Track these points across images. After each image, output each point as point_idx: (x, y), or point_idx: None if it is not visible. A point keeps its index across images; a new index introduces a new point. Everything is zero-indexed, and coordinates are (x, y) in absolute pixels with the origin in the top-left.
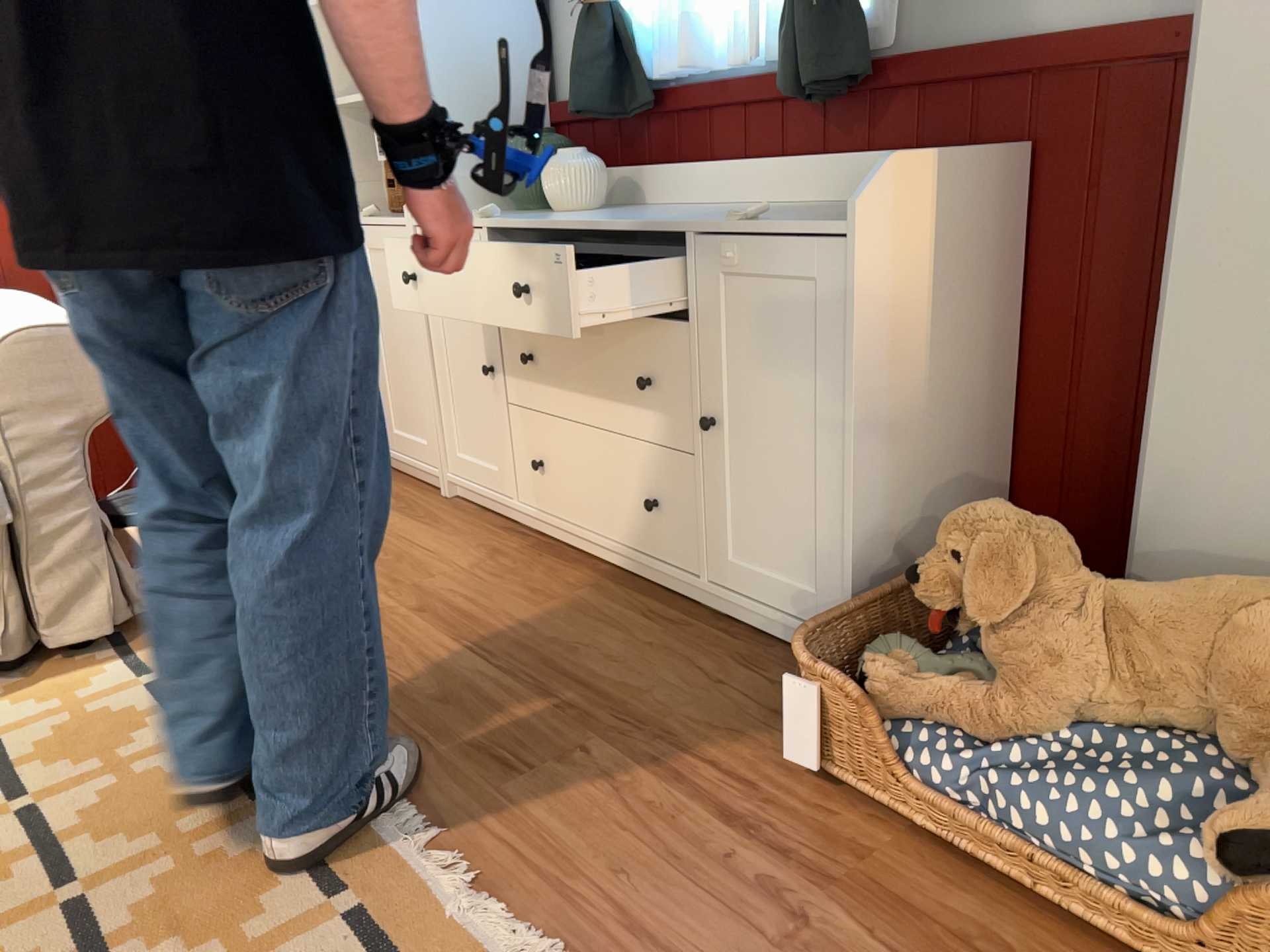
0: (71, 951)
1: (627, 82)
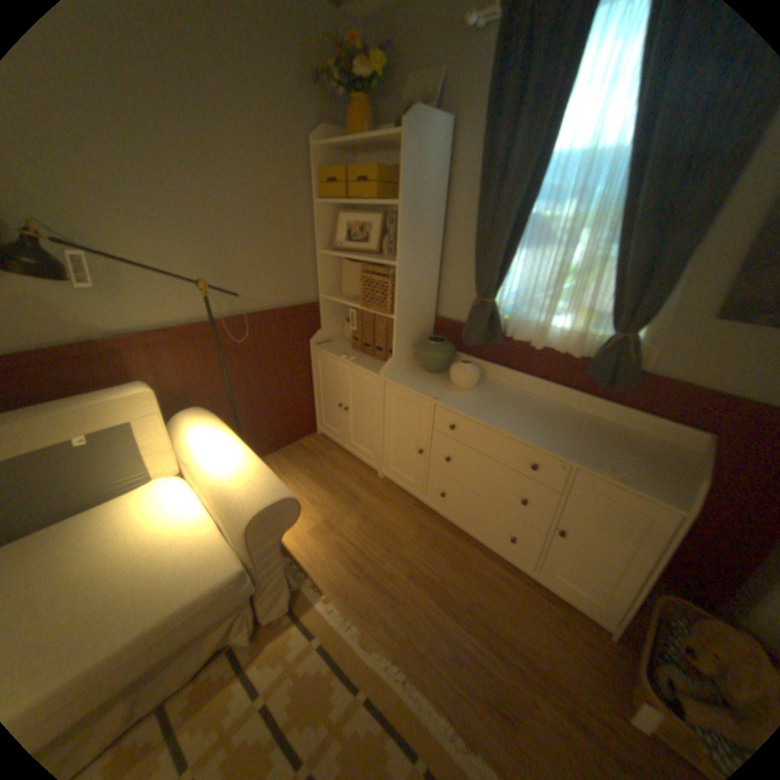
0: None
1: (490, 329)
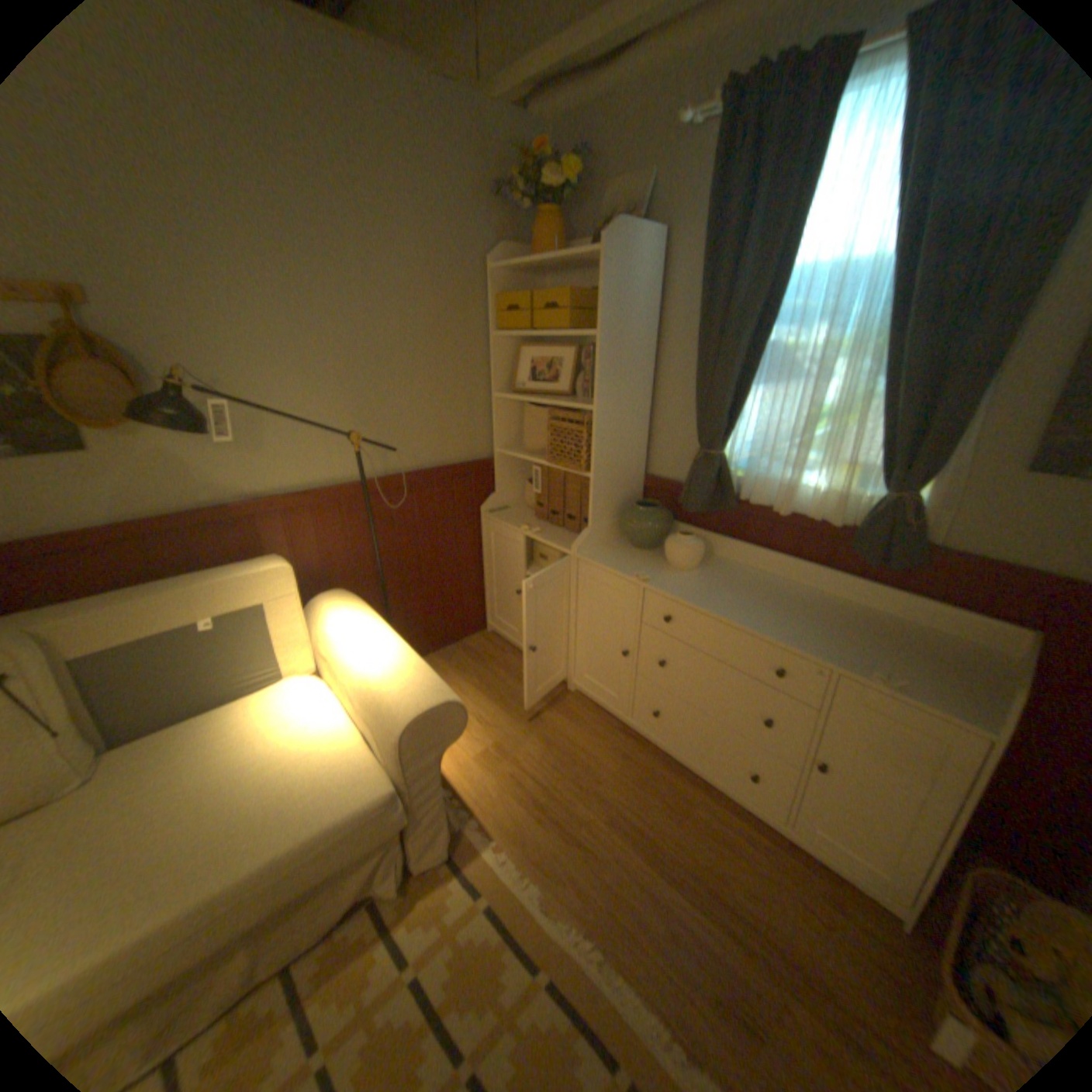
0: None
1: (719, 491)
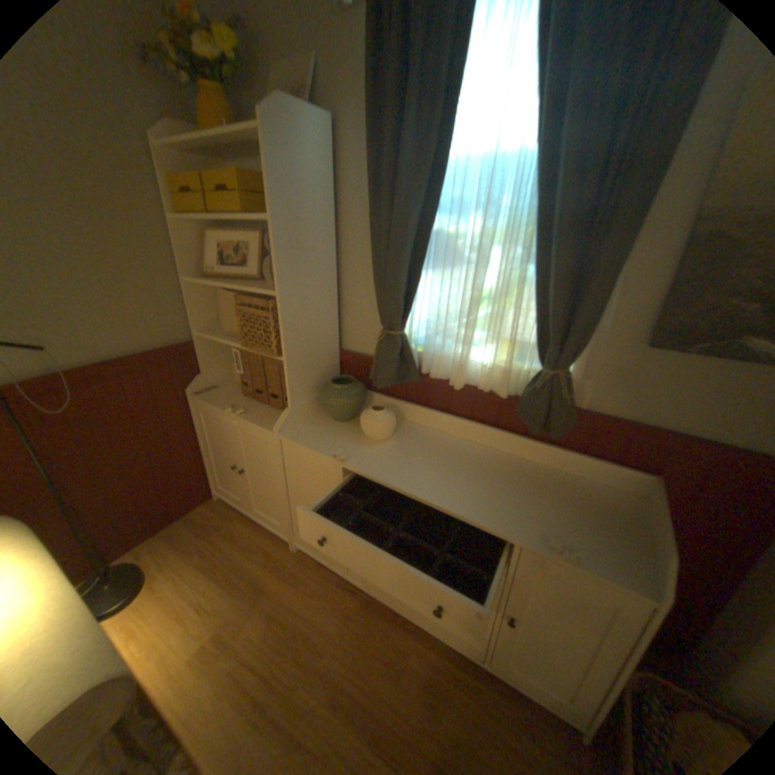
0: None
1: (403, 365)
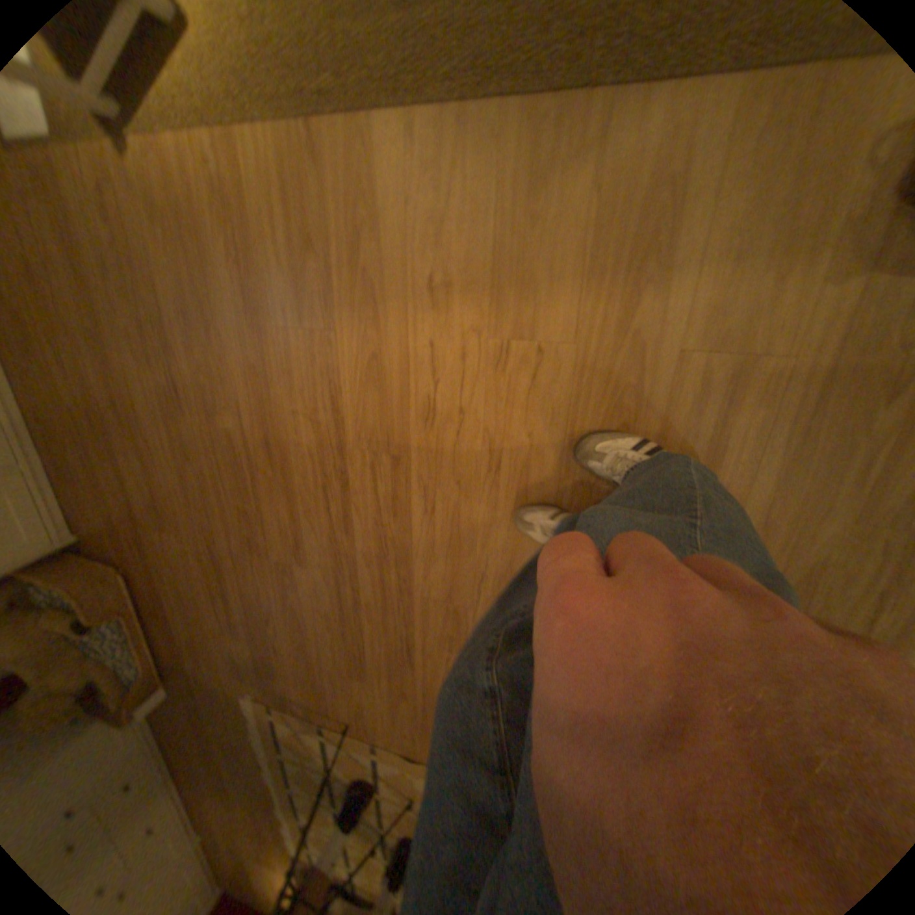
0: (329, 799)
1: None
